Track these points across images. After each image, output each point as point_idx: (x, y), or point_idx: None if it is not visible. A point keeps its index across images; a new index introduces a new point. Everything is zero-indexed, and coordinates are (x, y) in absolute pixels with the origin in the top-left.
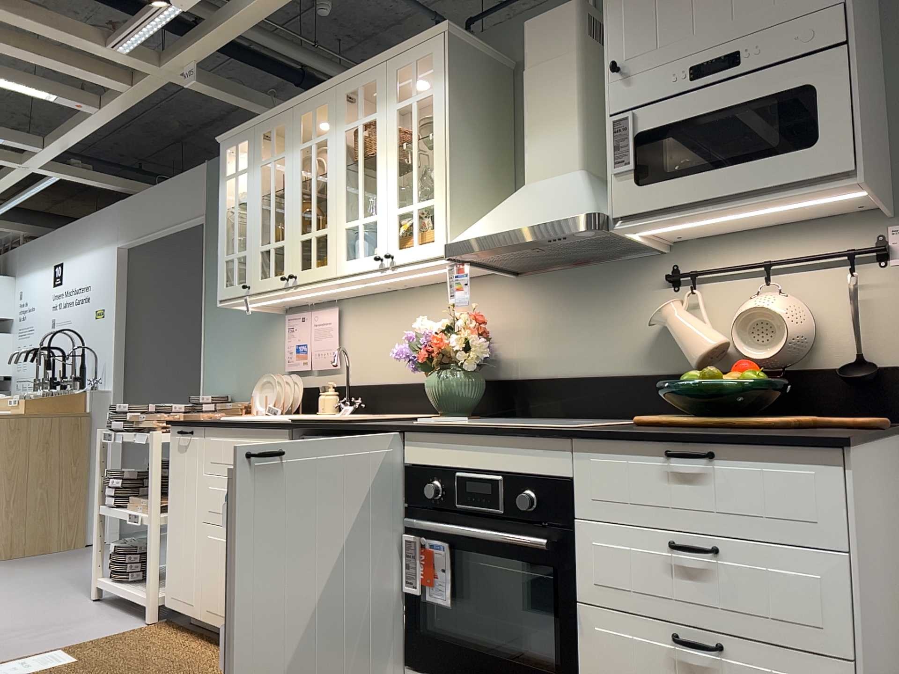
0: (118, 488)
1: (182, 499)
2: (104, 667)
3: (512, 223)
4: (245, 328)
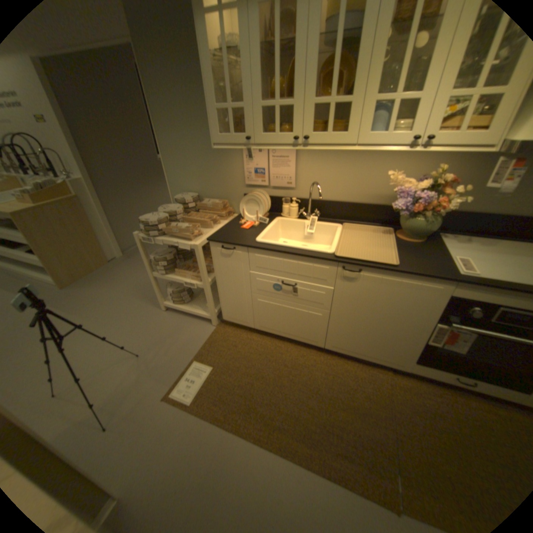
0: (165, 266)
1: (230, 280)
2: (232, 369)
3: None
4: (200, 149)
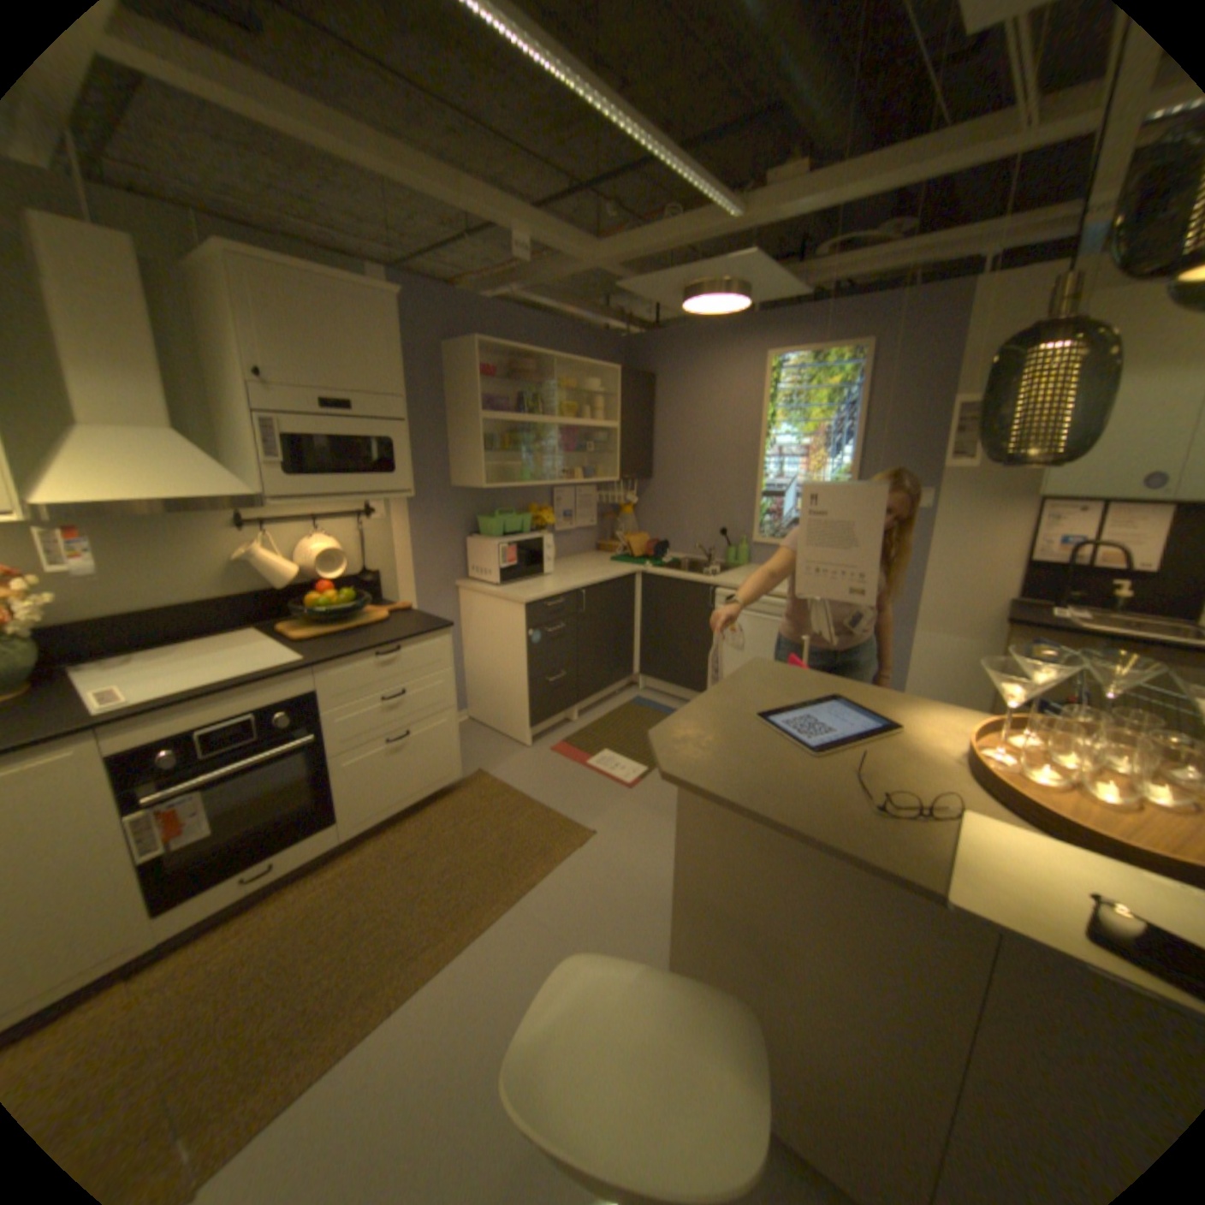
0: None
1: None
2: None
3: (150, 489)
4: None
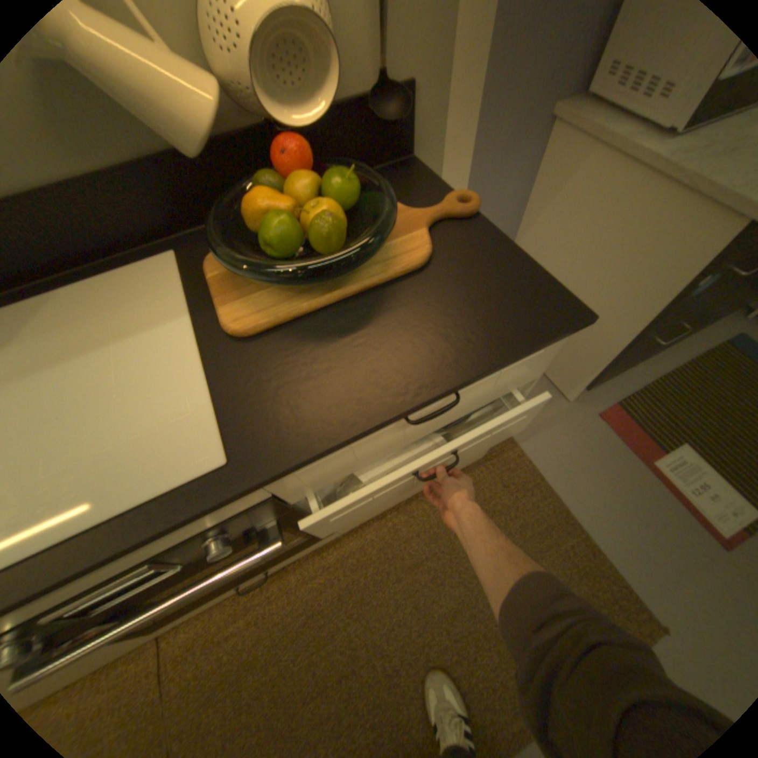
0: None
1: None
2: None
3: None
4: None
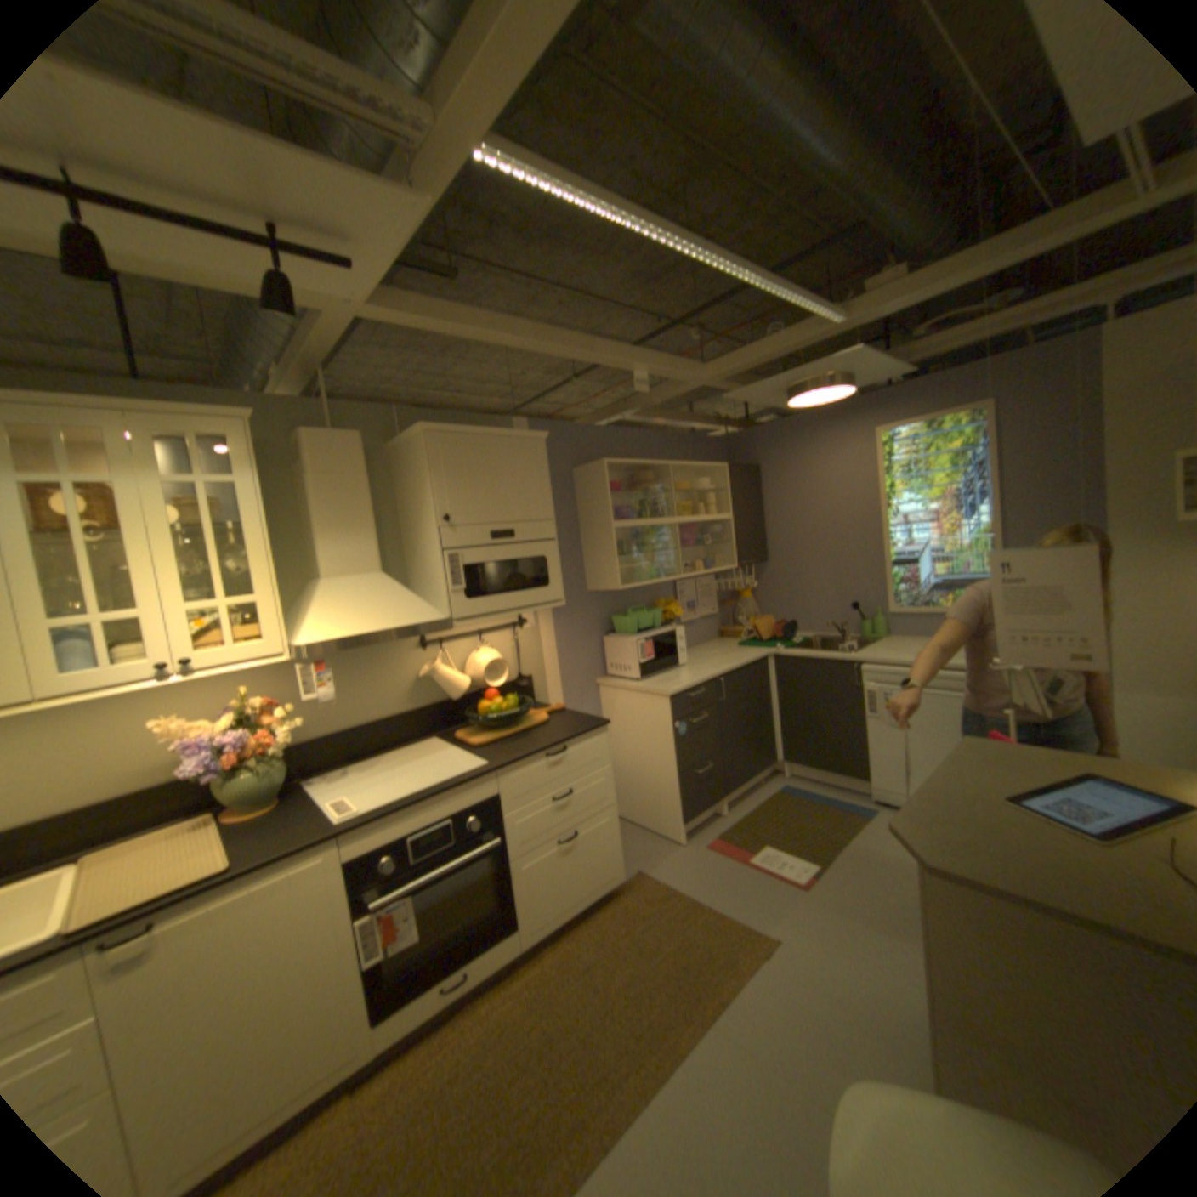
0: None
1: None
2: None
3: (374, 624)
4: None
